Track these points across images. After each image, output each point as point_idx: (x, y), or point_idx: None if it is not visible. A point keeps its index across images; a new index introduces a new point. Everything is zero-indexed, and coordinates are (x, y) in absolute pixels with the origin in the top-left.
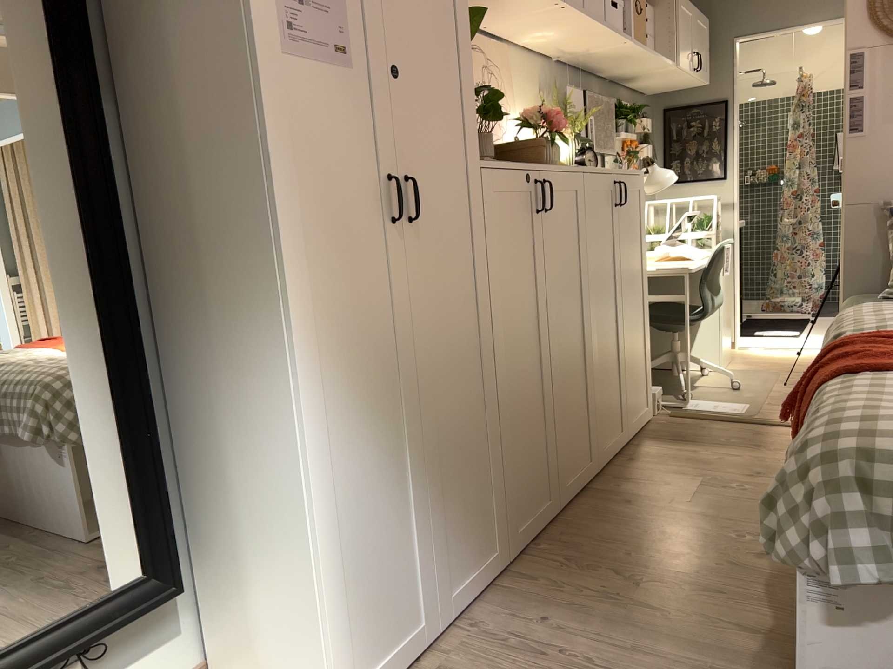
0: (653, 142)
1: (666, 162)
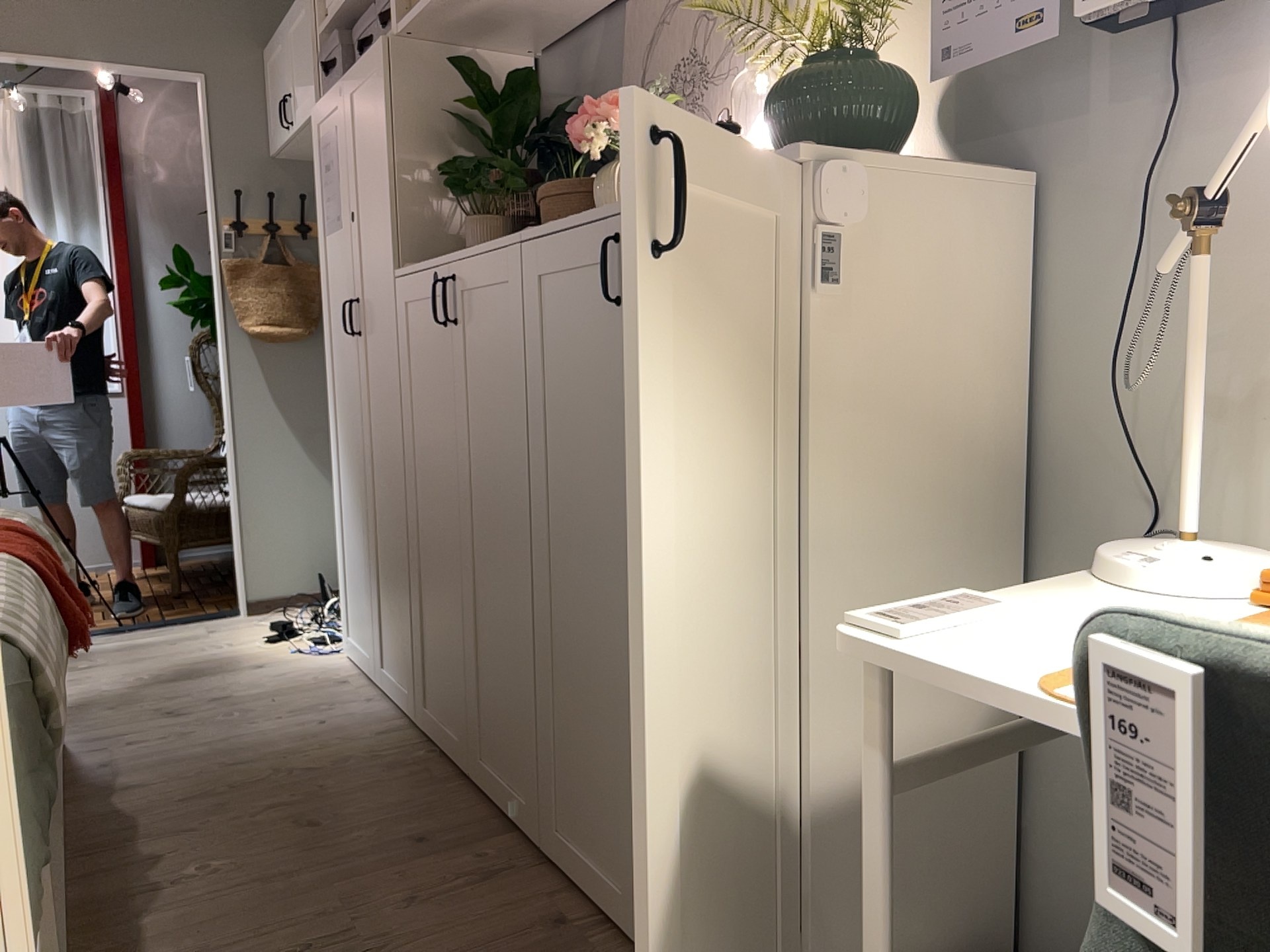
0: None
1: None
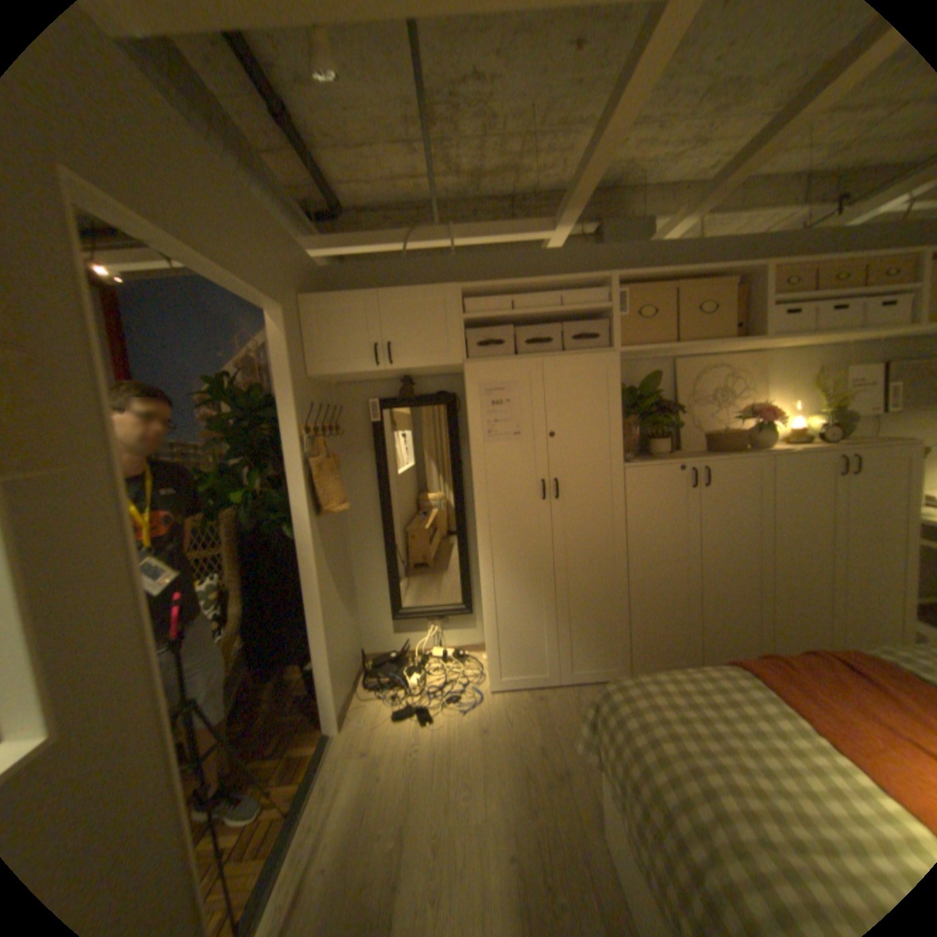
0: None
1: None
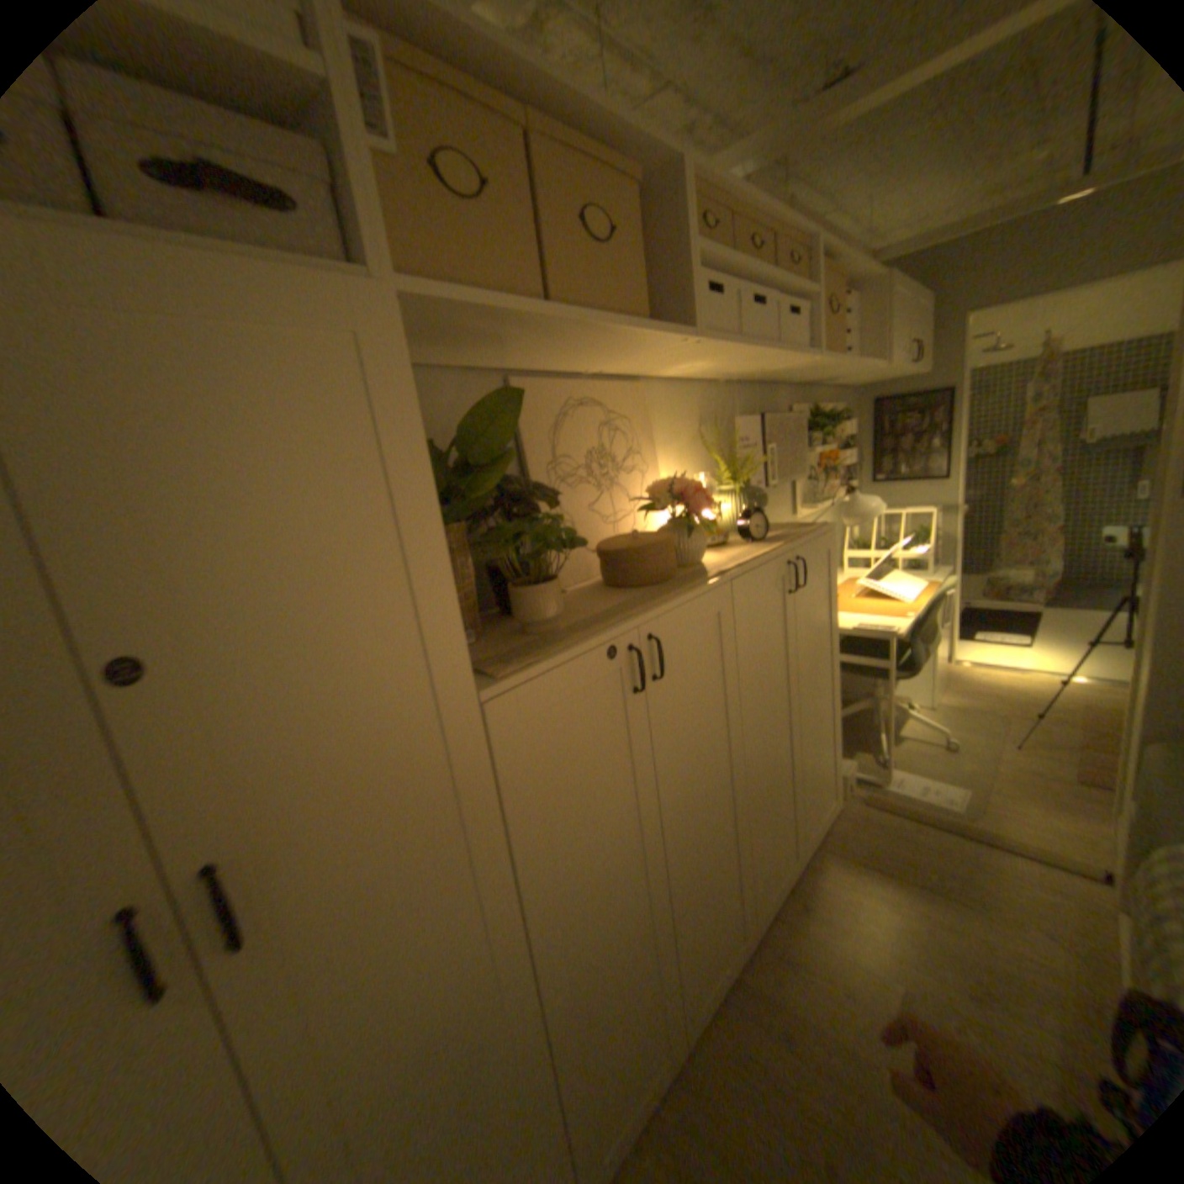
0: (860, 437)
1: (875, 459)
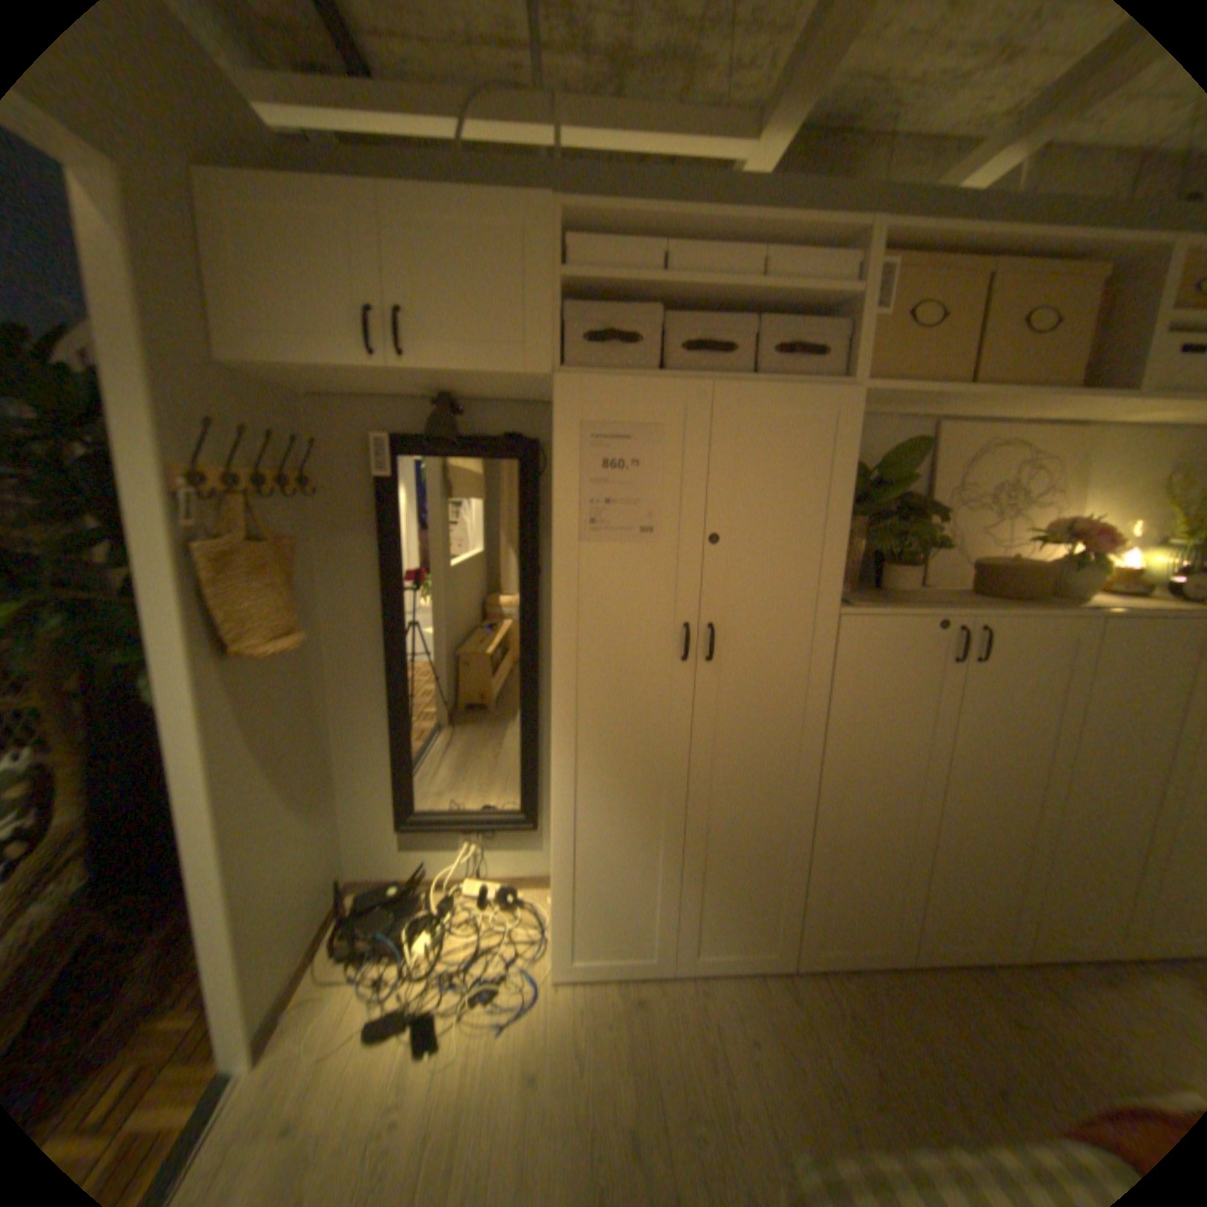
0: None
1: None
